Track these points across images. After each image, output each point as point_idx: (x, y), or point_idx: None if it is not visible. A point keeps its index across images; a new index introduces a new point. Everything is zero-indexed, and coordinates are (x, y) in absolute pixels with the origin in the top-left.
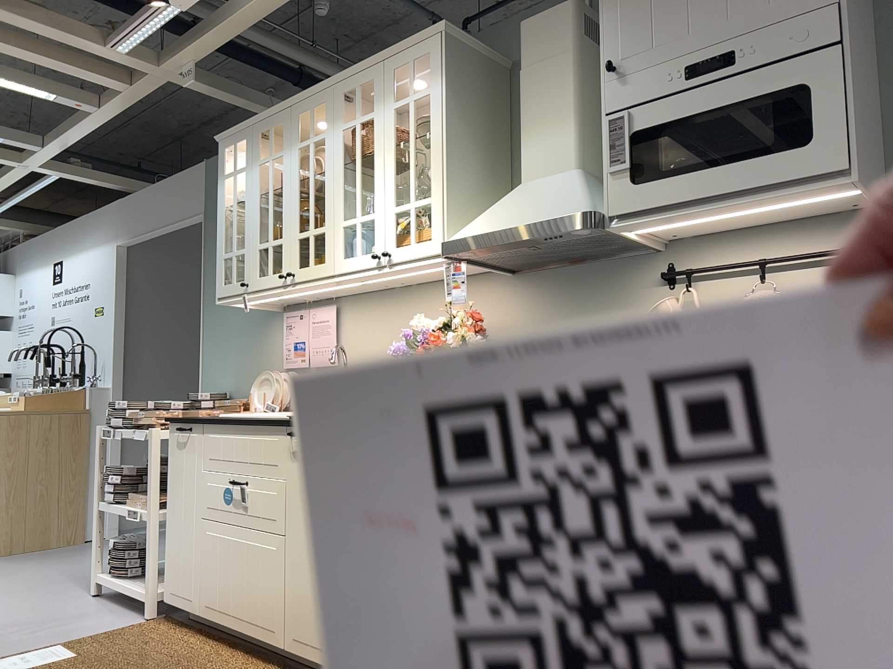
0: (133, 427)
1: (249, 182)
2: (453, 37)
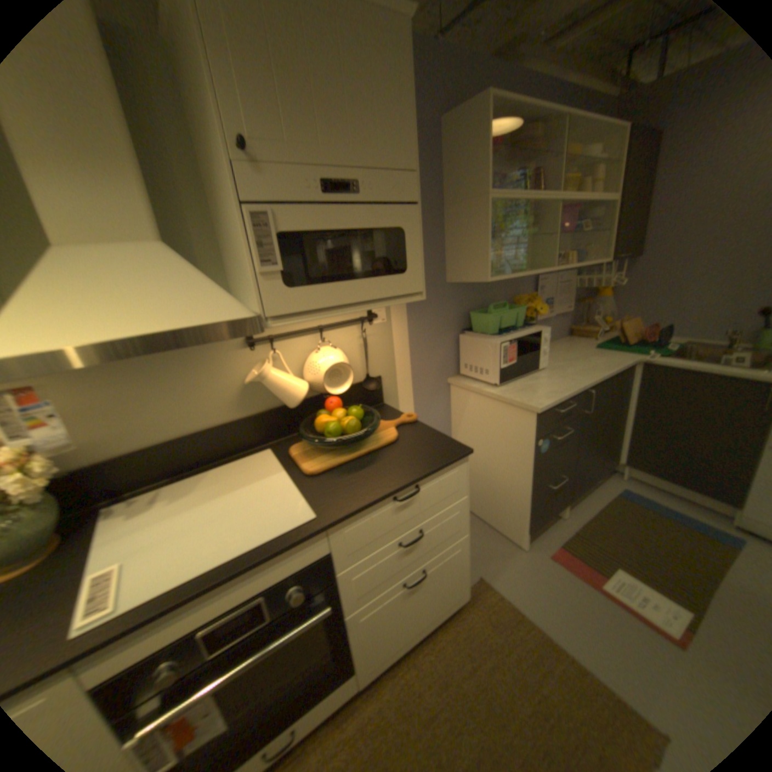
0: None
1: None
2: None
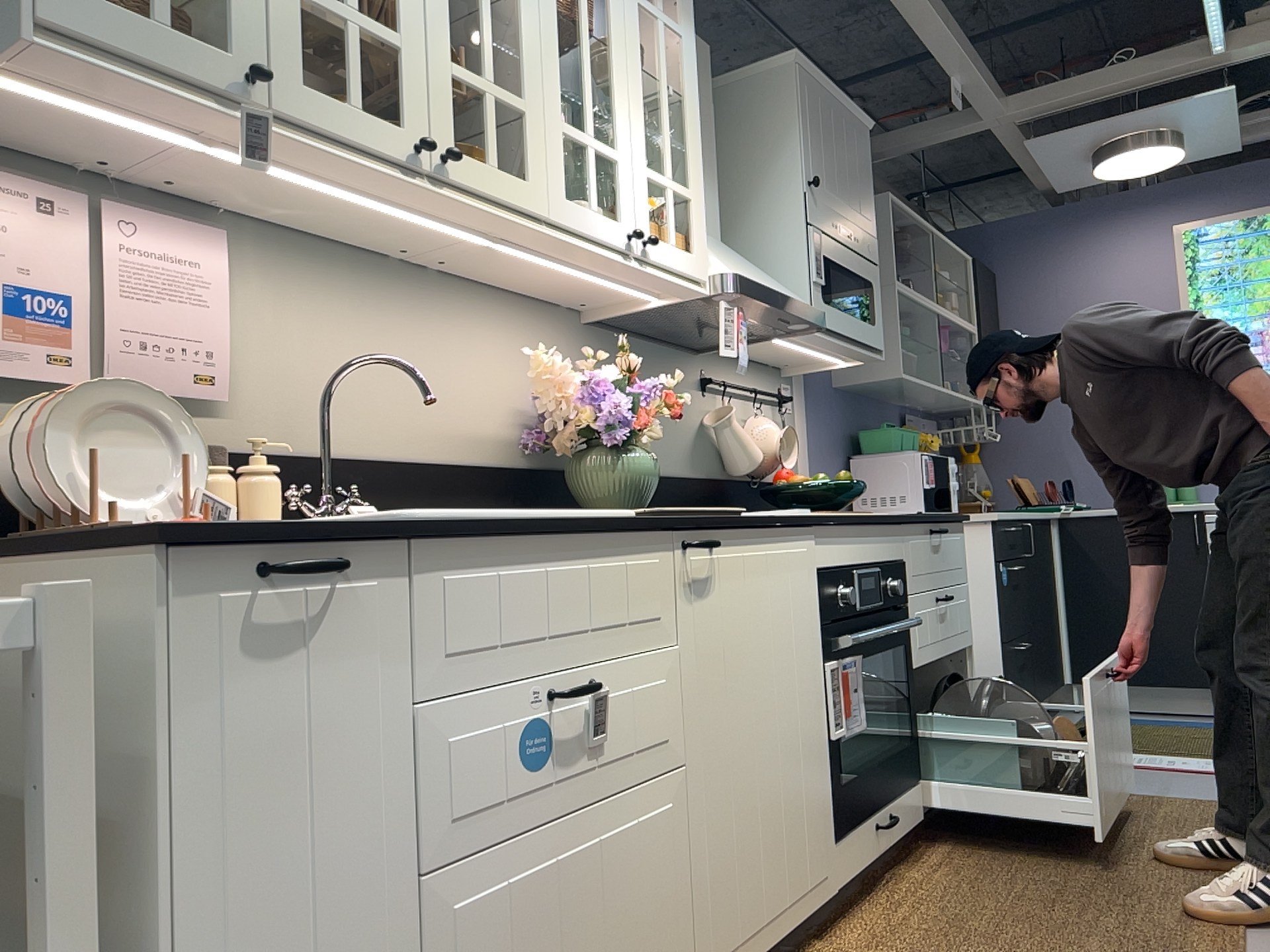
0: None
1: None
2: None
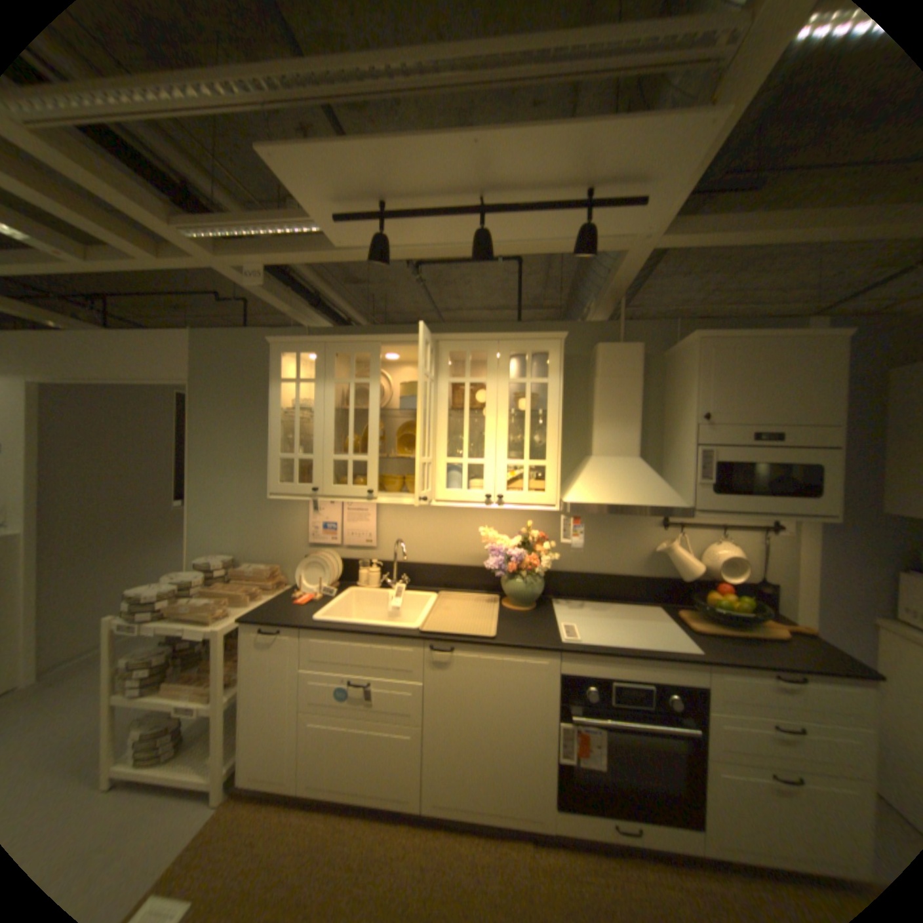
0: (172, 623)
1: (320, 395)
2: (564, 342)
